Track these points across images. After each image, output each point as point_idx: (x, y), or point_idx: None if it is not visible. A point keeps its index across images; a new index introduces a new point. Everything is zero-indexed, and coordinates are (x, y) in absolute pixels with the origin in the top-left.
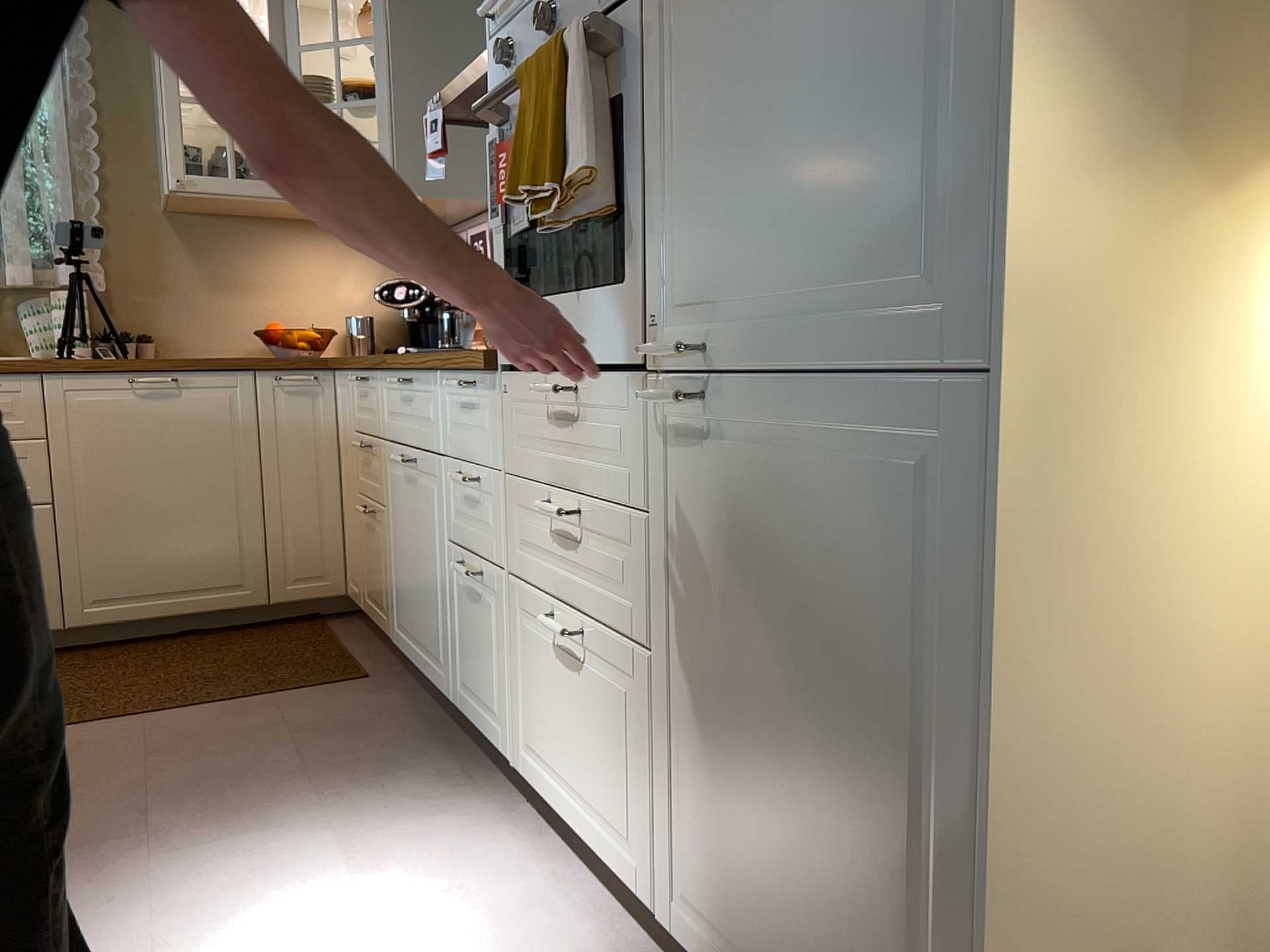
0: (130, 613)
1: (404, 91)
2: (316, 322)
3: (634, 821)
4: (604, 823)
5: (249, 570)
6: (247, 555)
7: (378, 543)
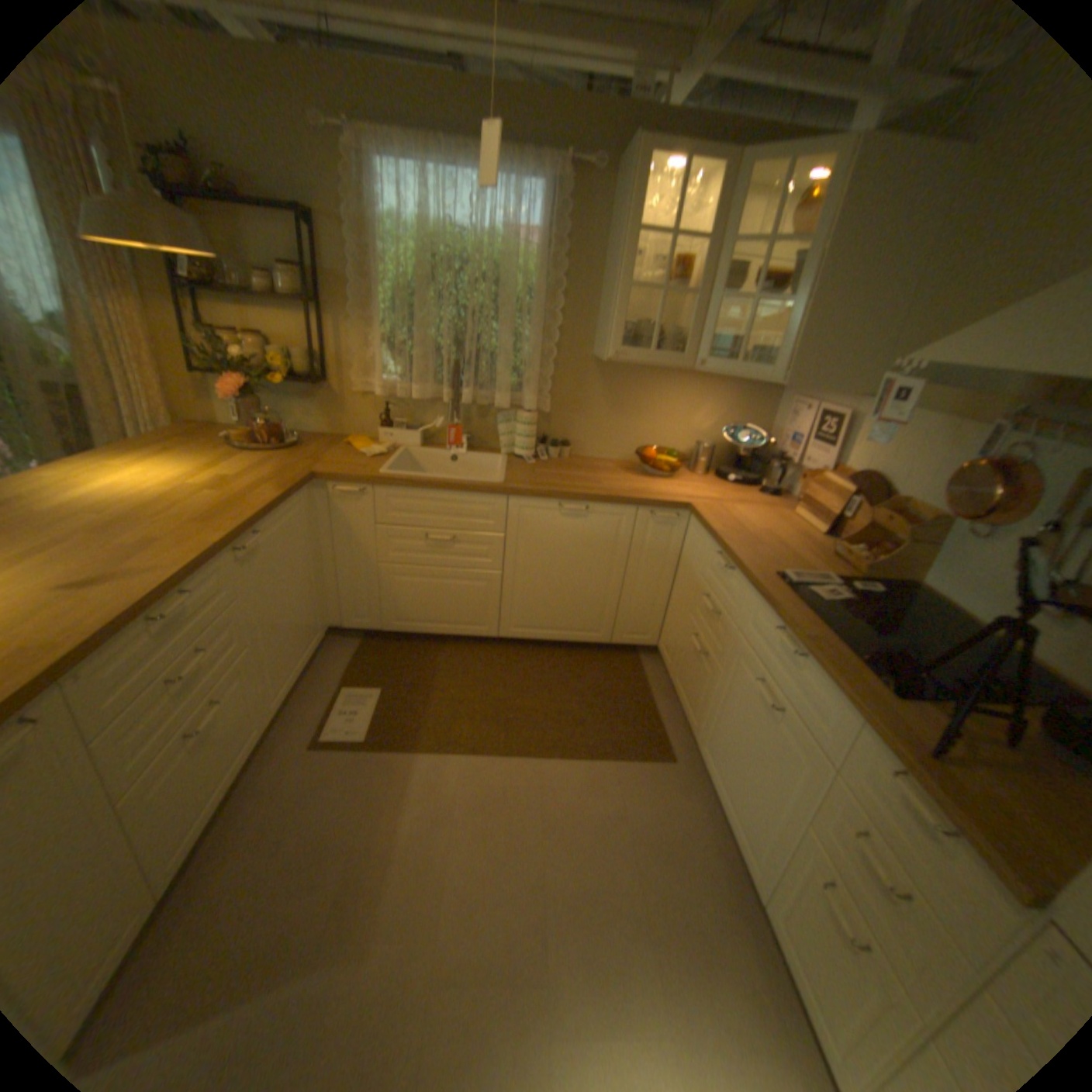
0: (533, 635)
1: (826, 292)
2: (673, 441)
3: None
4: None
5: (603, 624)
6: (605, 616)
7: (704, 675)
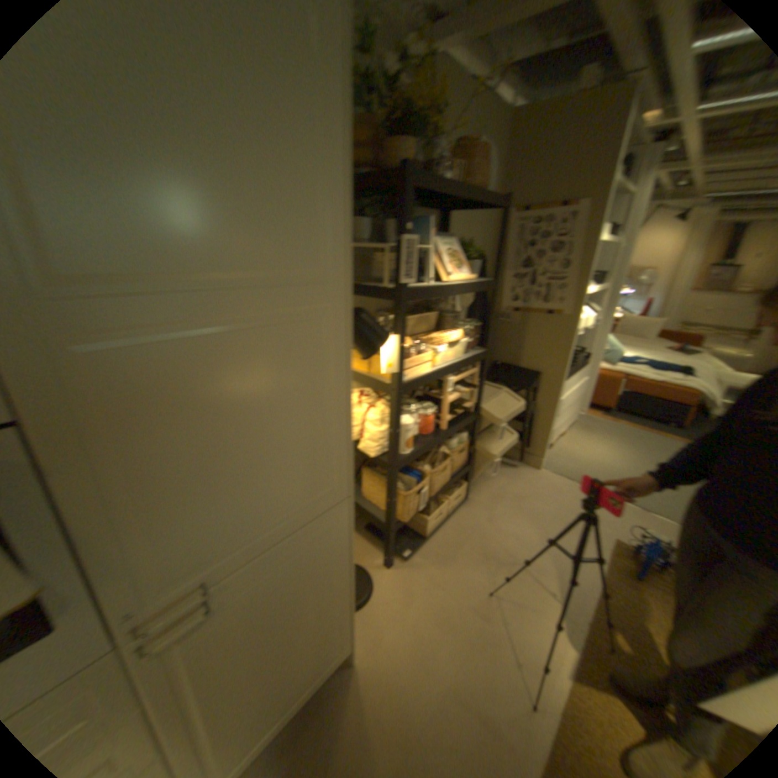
0: None
1: None
2: None
3: None
4: None
5: None
6: None
7: None
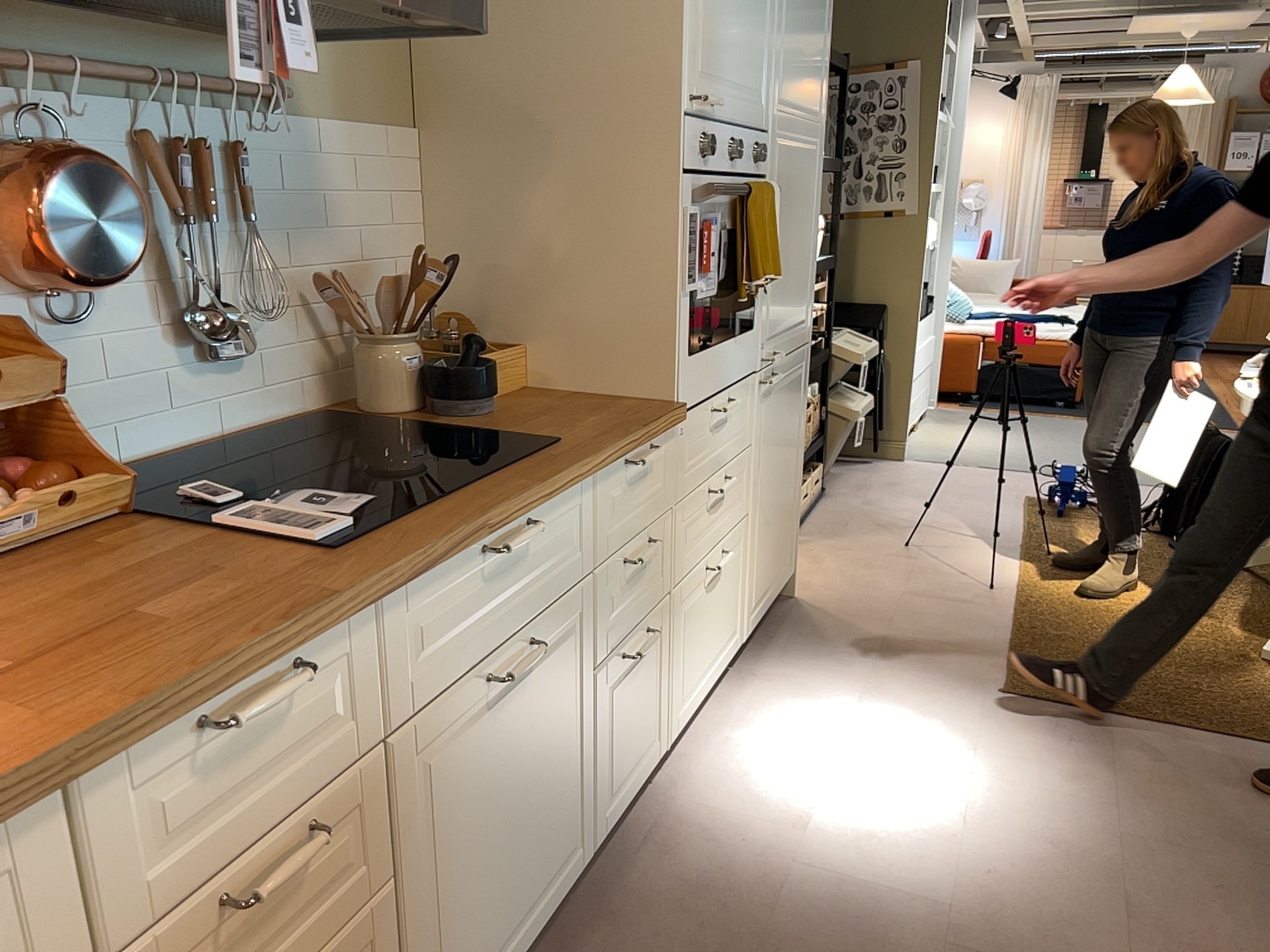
0: None
1: None
2: None
3: (736, 613)
4: (723, 646)
5: None
6: None
7: None
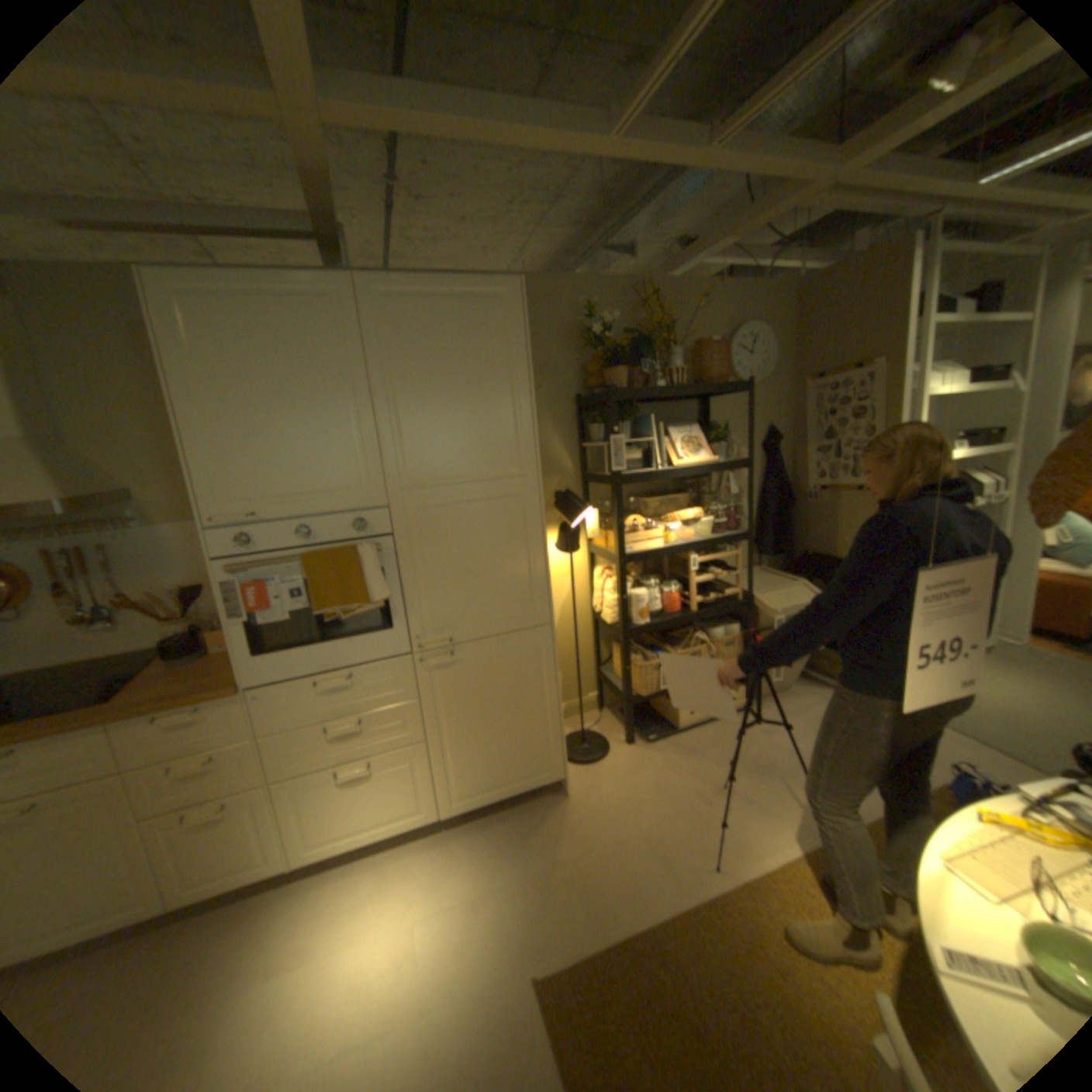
0: None
1: None
2: None
3: (413, 802)
4: (389, 821)
5: None
6: None
7: None
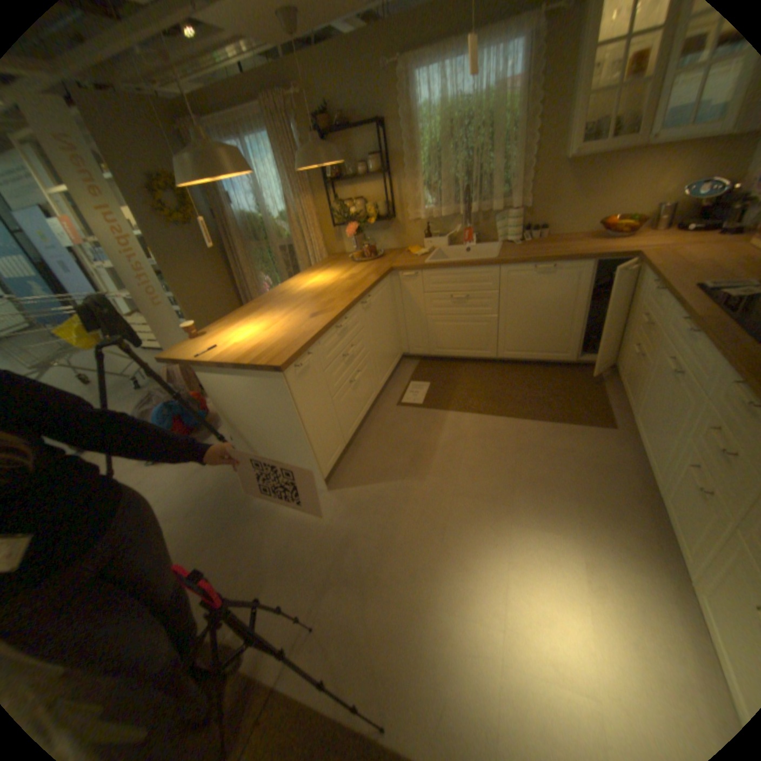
0: (519, 356)
1: None
2: (637, 207)
3: None
4: None
5: (570, 347)
6: (571, 341)
7: (641, 370)
